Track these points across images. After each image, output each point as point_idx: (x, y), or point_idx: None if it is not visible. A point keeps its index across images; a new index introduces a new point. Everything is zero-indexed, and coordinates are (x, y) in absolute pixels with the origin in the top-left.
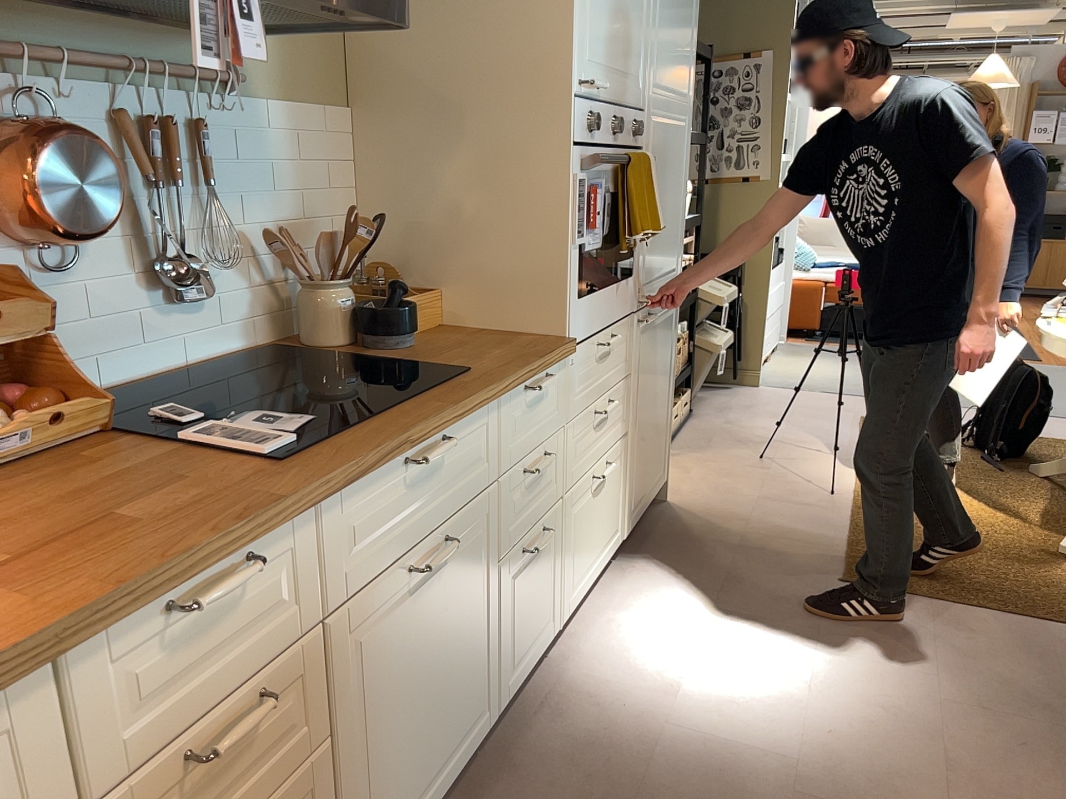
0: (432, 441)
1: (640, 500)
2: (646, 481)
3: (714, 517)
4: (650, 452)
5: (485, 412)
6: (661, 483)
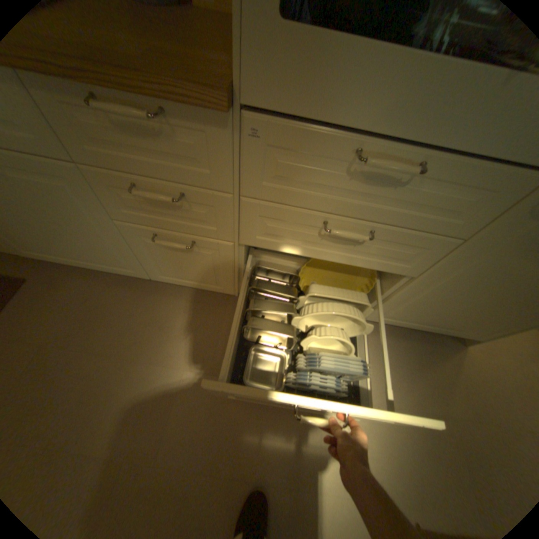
0: None
1: (407, 320)
2: (431, 319)
3: (466, 390)
4: (456, 312)
5: None
6: (465, 335)
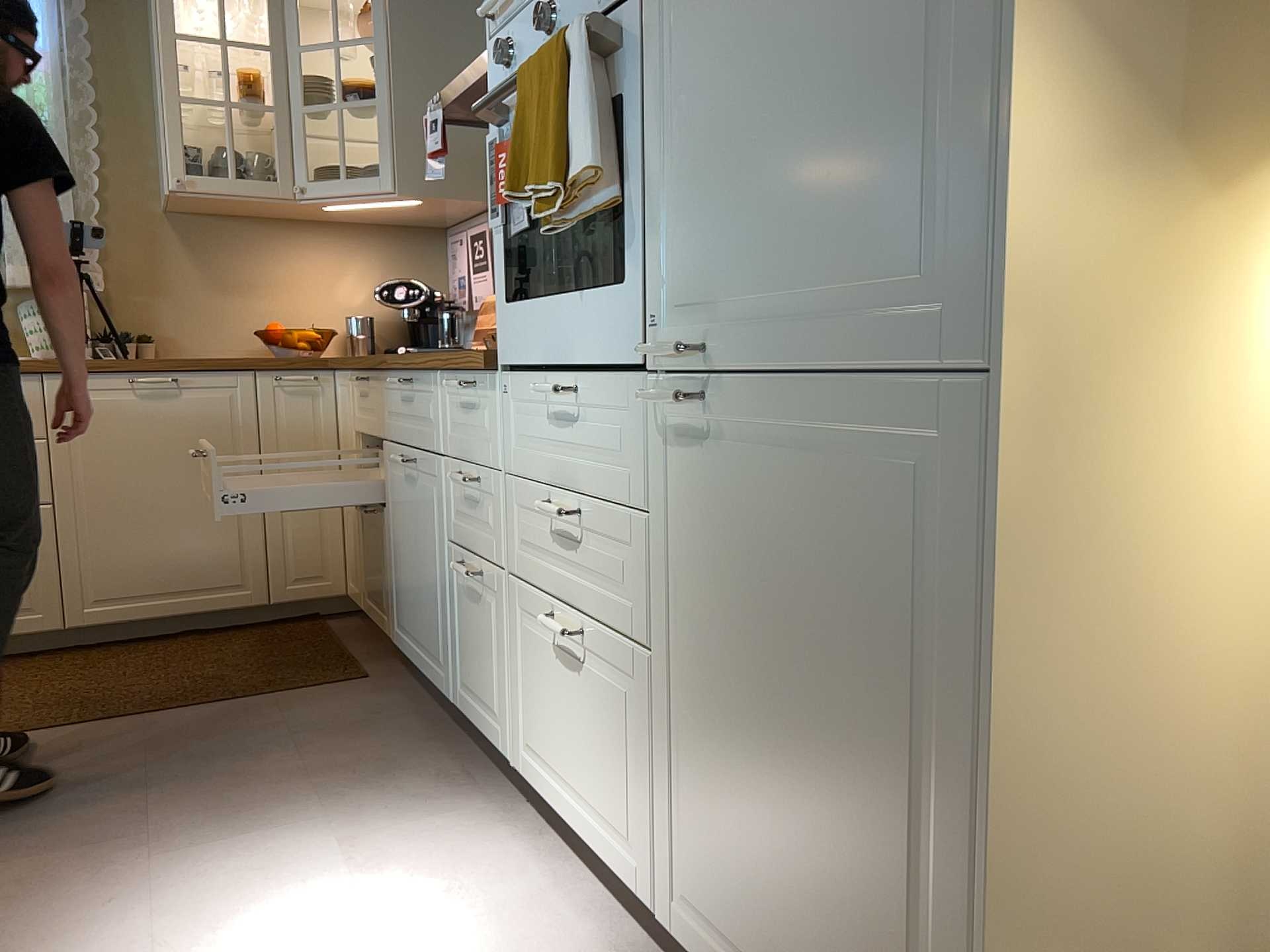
0: (409, 378)
1: (728, 944)
2: (761, 938)
3: None
4: (776, 871)
5: (432, 381)
6: None
